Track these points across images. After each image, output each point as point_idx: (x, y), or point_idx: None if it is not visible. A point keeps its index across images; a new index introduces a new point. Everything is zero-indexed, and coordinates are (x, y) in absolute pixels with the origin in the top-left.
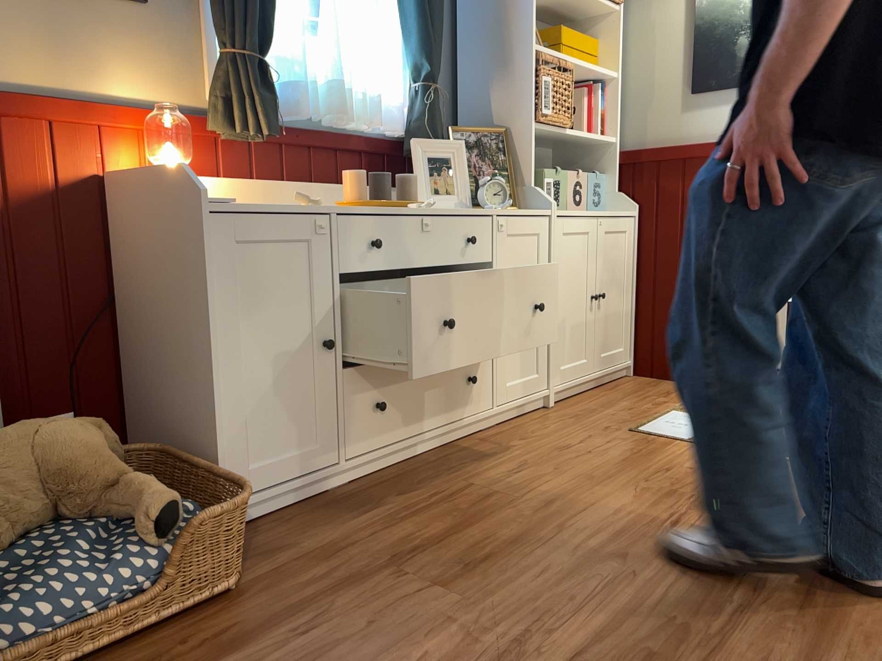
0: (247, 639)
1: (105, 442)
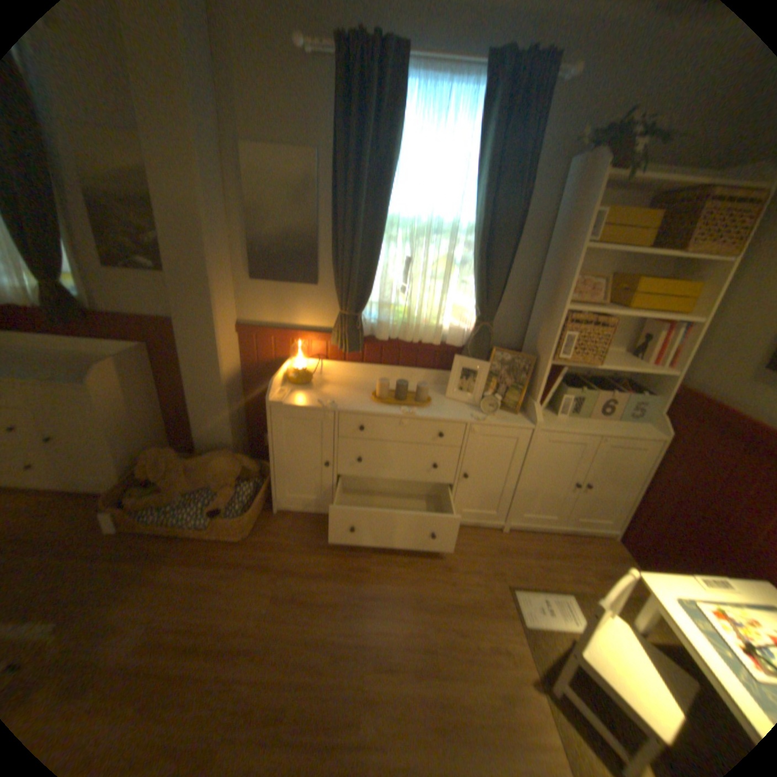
0: (213, 568)
1: (236, 470)
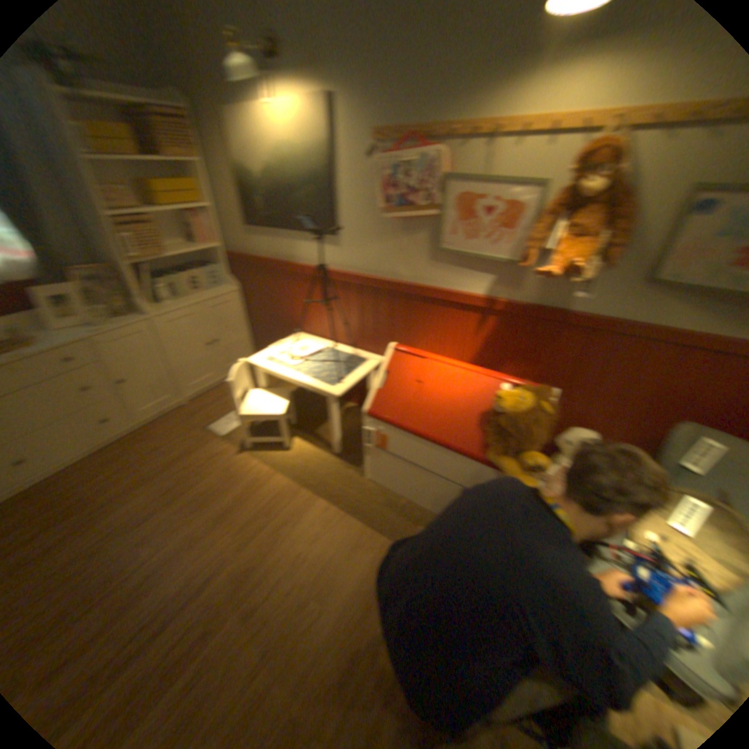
0: None
1: None
